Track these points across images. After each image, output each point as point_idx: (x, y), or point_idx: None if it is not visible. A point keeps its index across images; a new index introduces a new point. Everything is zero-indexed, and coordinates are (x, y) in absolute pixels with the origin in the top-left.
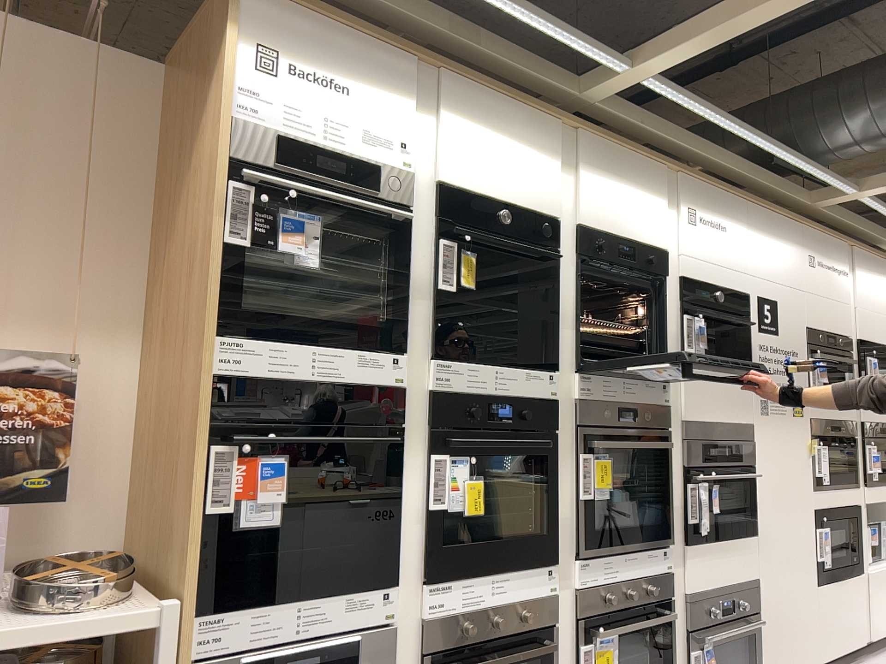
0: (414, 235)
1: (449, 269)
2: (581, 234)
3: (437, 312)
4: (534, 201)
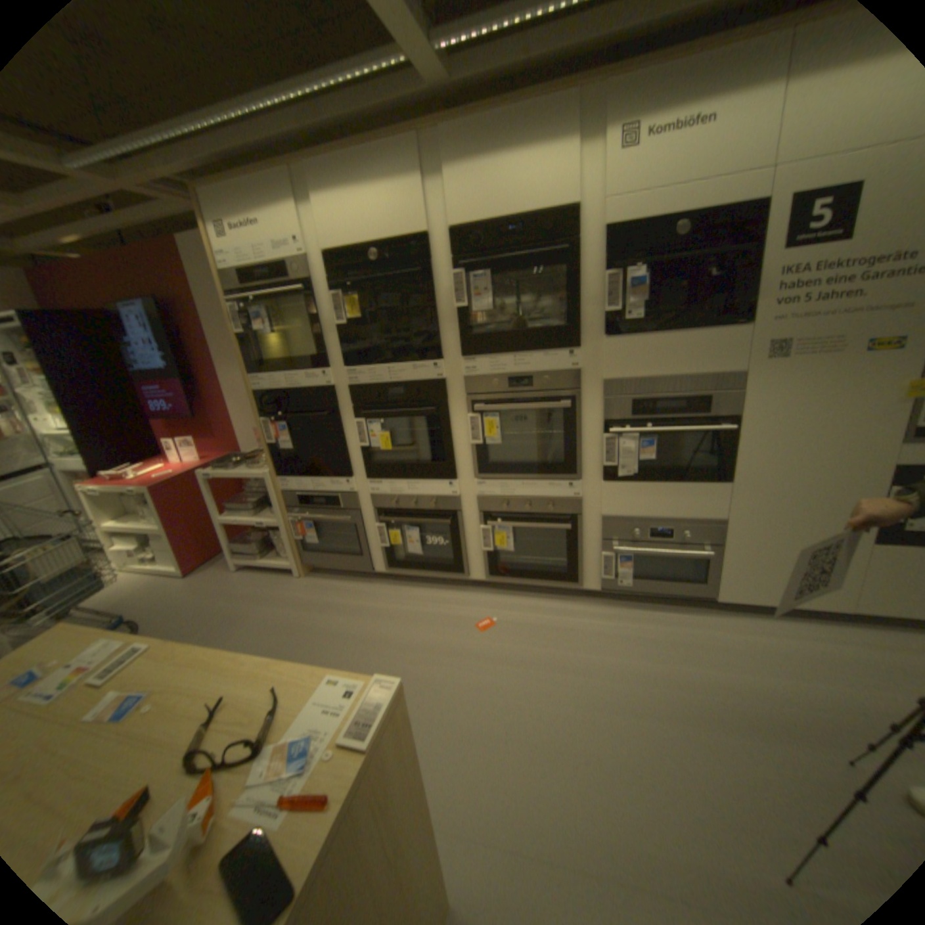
0: (314, 294)
1: (337, 311)
2: (462, 229)
3: (339, 341)
4: (401, 223)
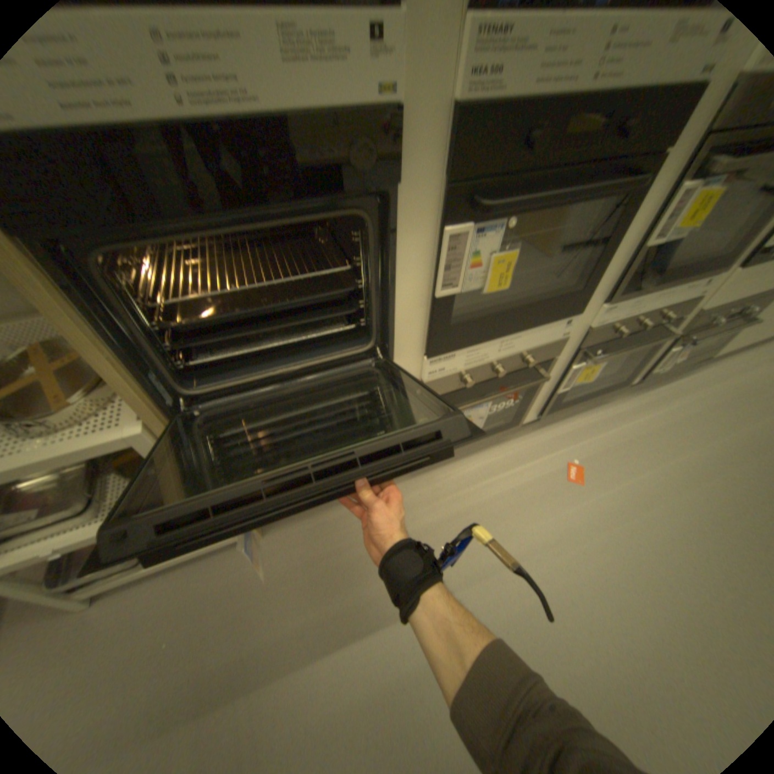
0: None
1: None
2: None
3: None
4: None
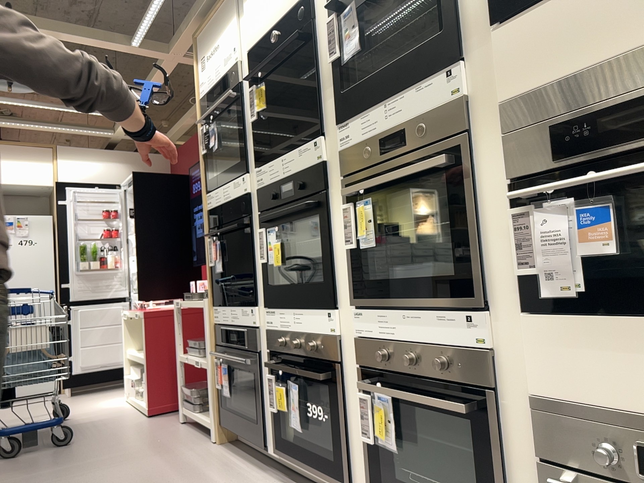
0: (243, 96)
1: (251, 105)
2: None
3: (253, 138)
4: None
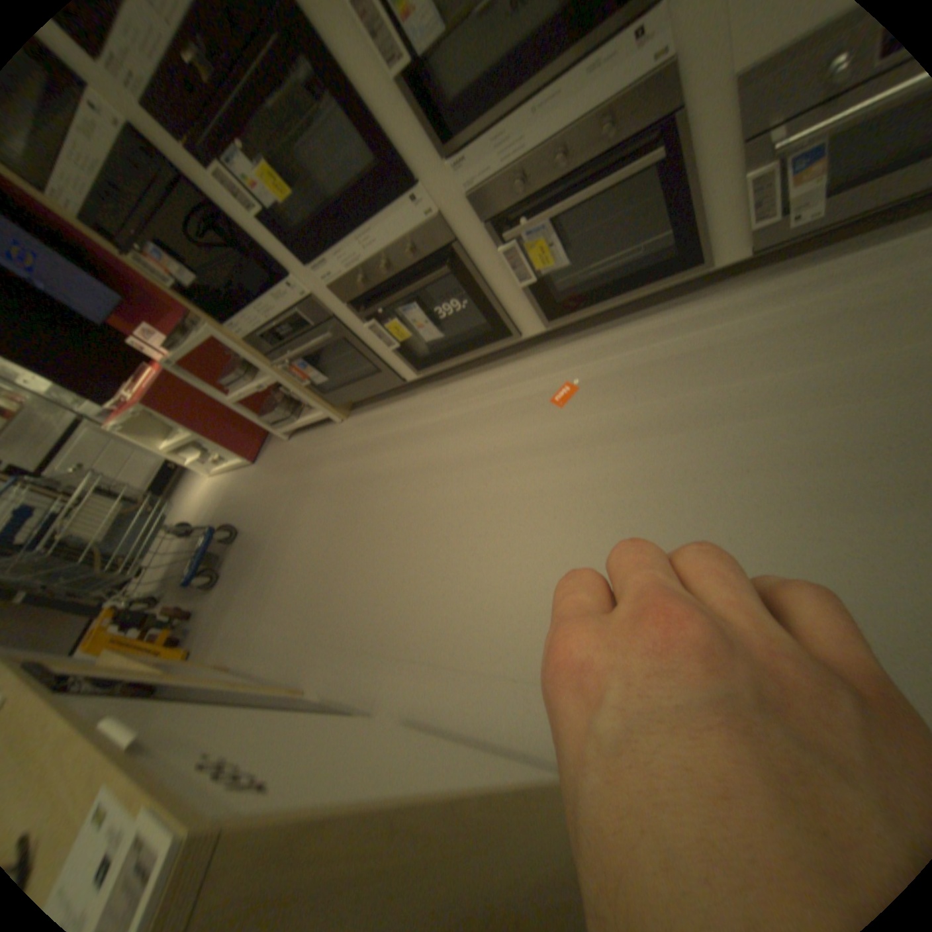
0: None
1: None
2: None
3: None
4: None
